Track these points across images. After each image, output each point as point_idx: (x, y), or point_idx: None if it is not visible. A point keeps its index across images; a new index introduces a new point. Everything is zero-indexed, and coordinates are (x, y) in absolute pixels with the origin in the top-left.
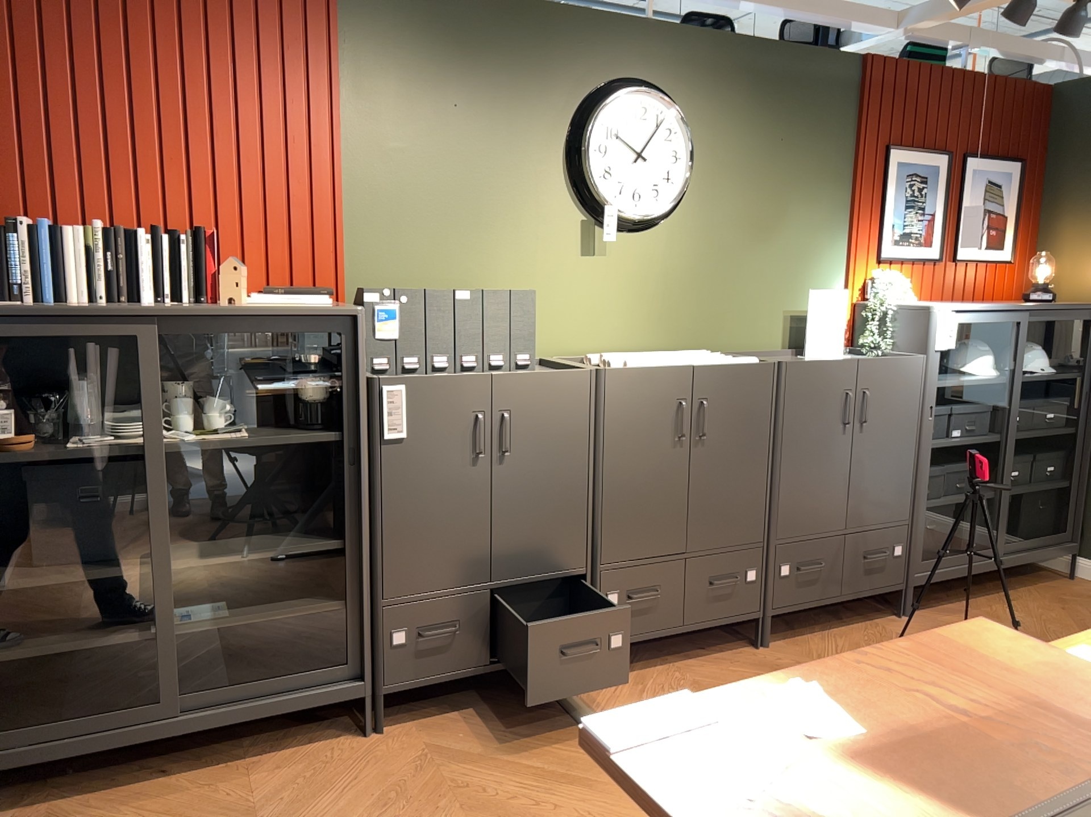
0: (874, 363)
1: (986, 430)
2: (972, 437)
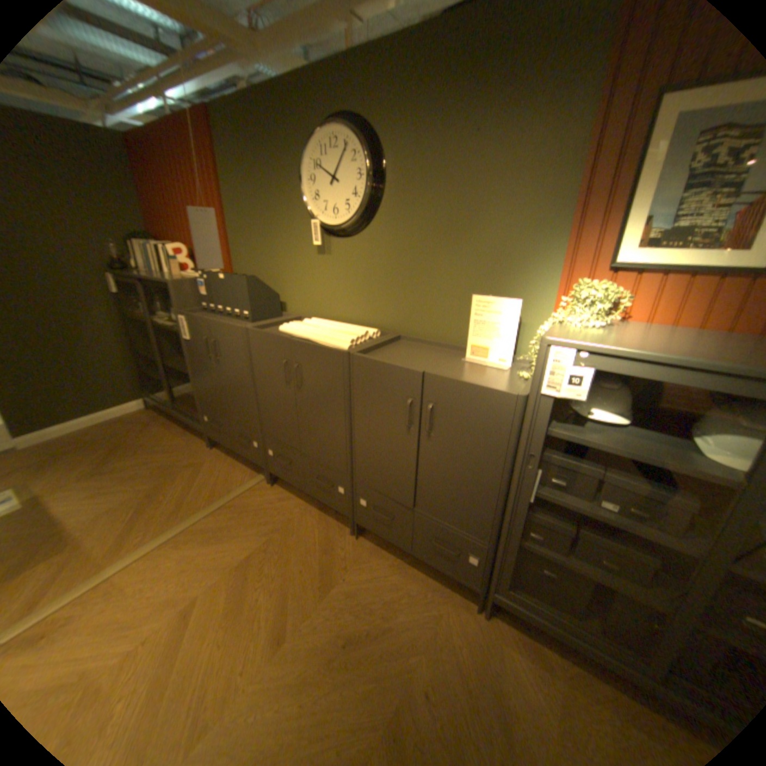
0: (441, 381)
1: (676, 531)
2: (638, 525)
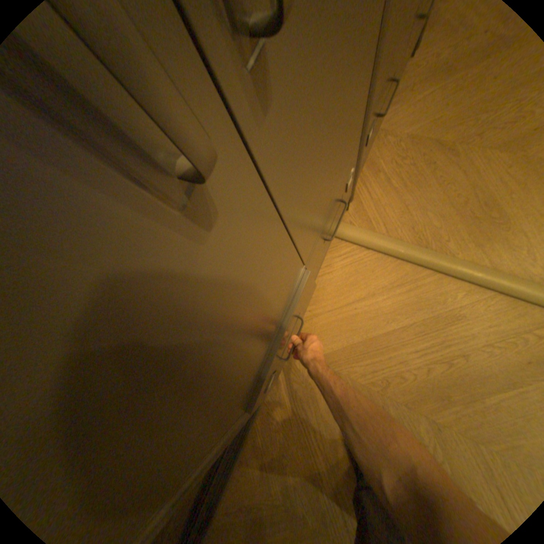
0: None
1: None
2: None
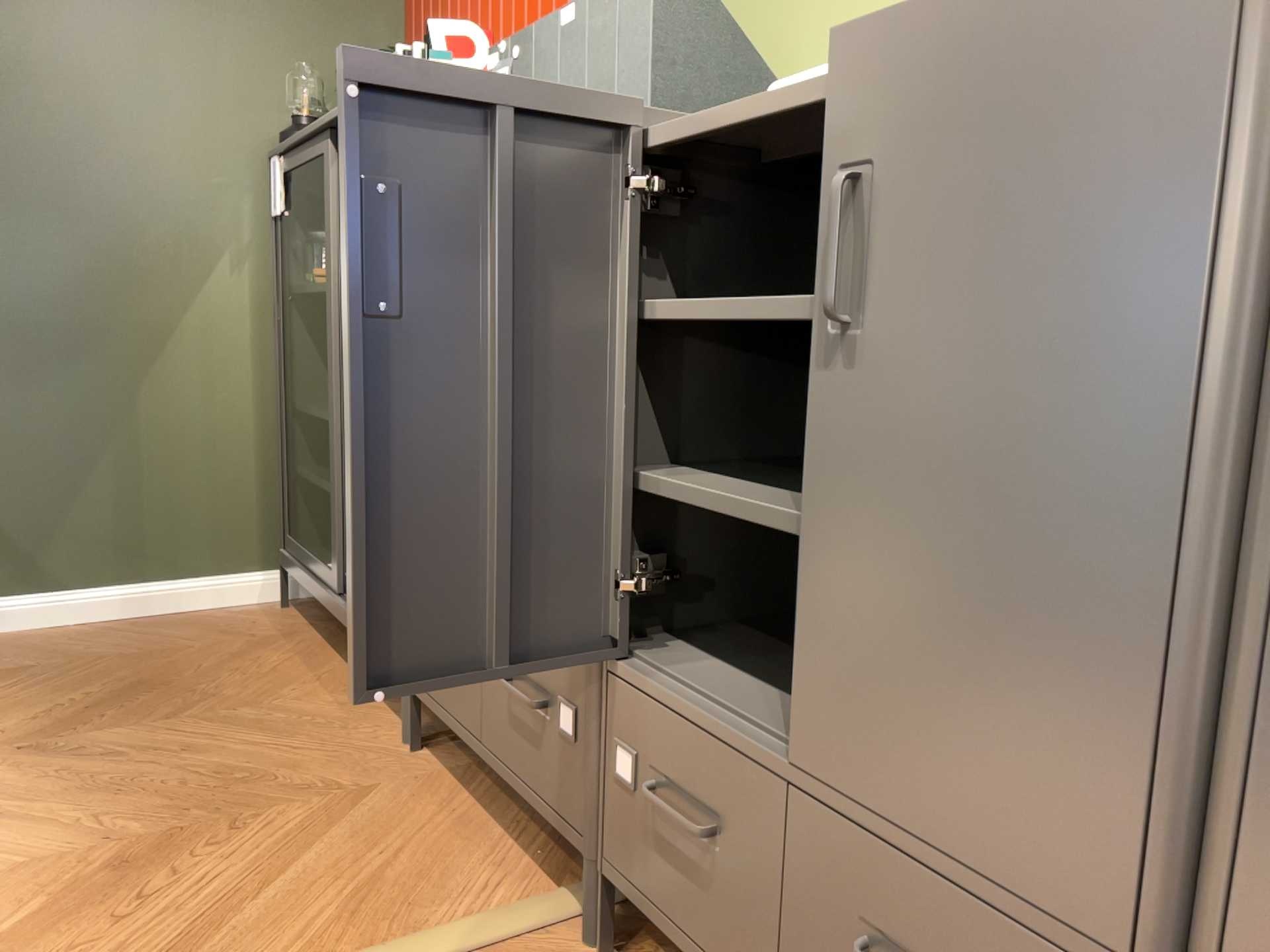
0: None
1: None
2: None
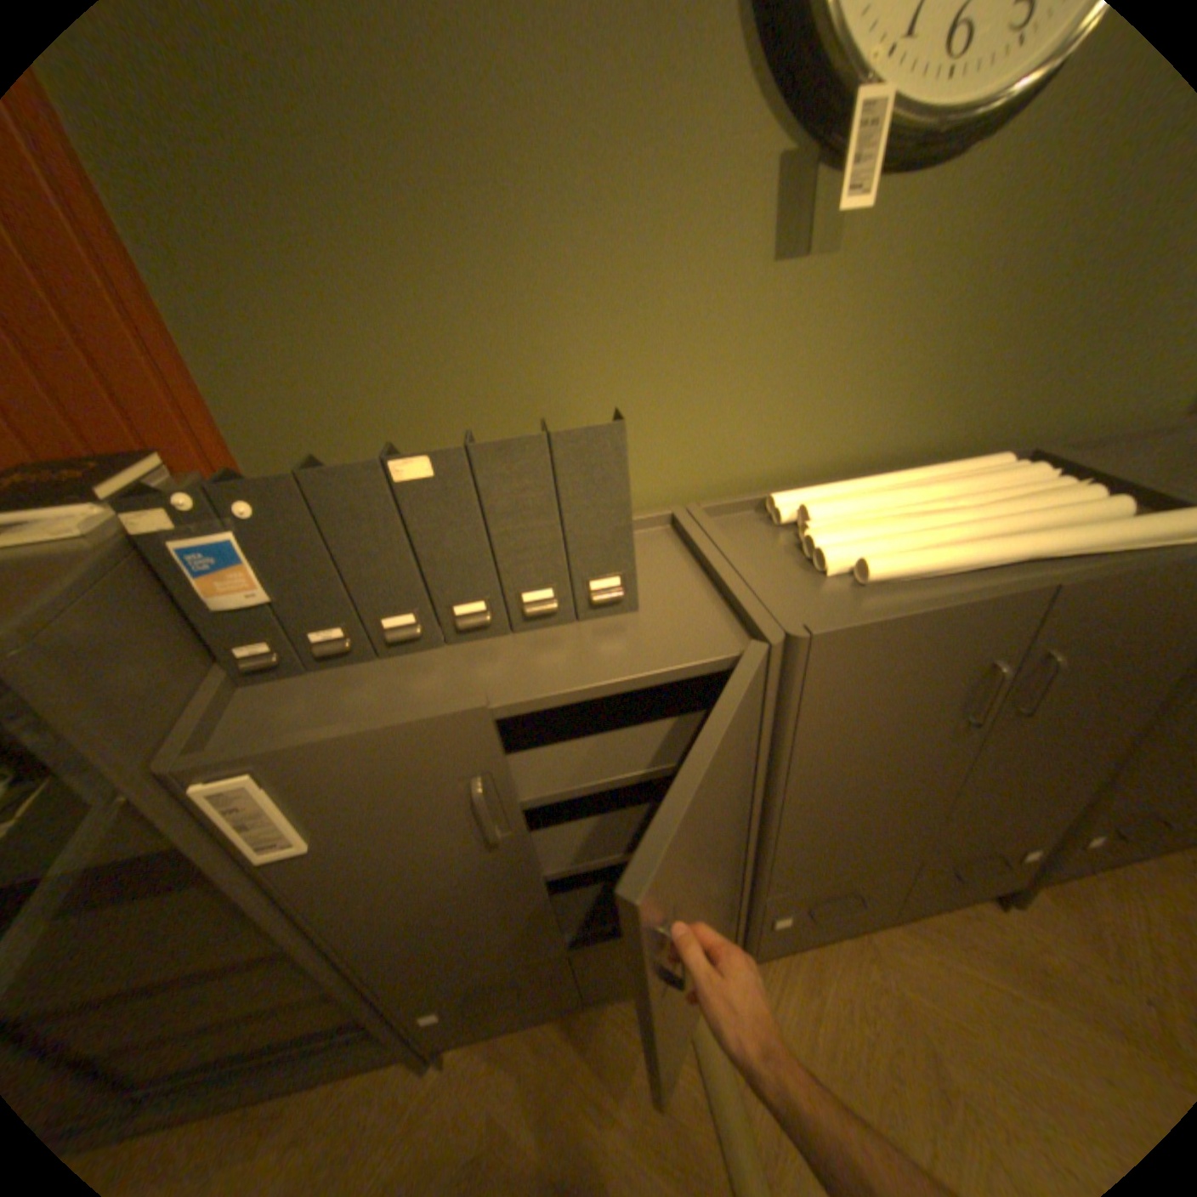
0: None
1: None
2: None
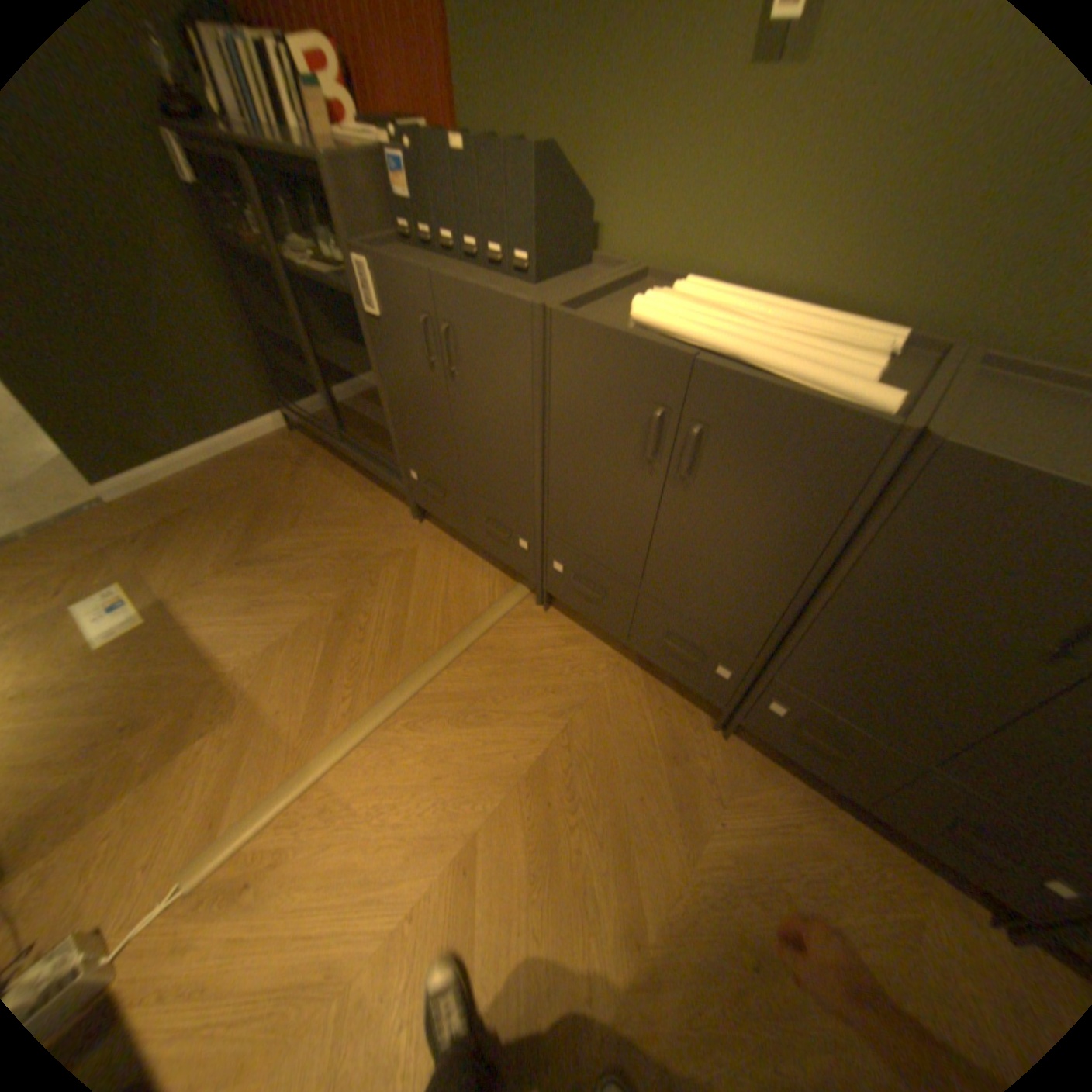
0: None
1: None
2: None
